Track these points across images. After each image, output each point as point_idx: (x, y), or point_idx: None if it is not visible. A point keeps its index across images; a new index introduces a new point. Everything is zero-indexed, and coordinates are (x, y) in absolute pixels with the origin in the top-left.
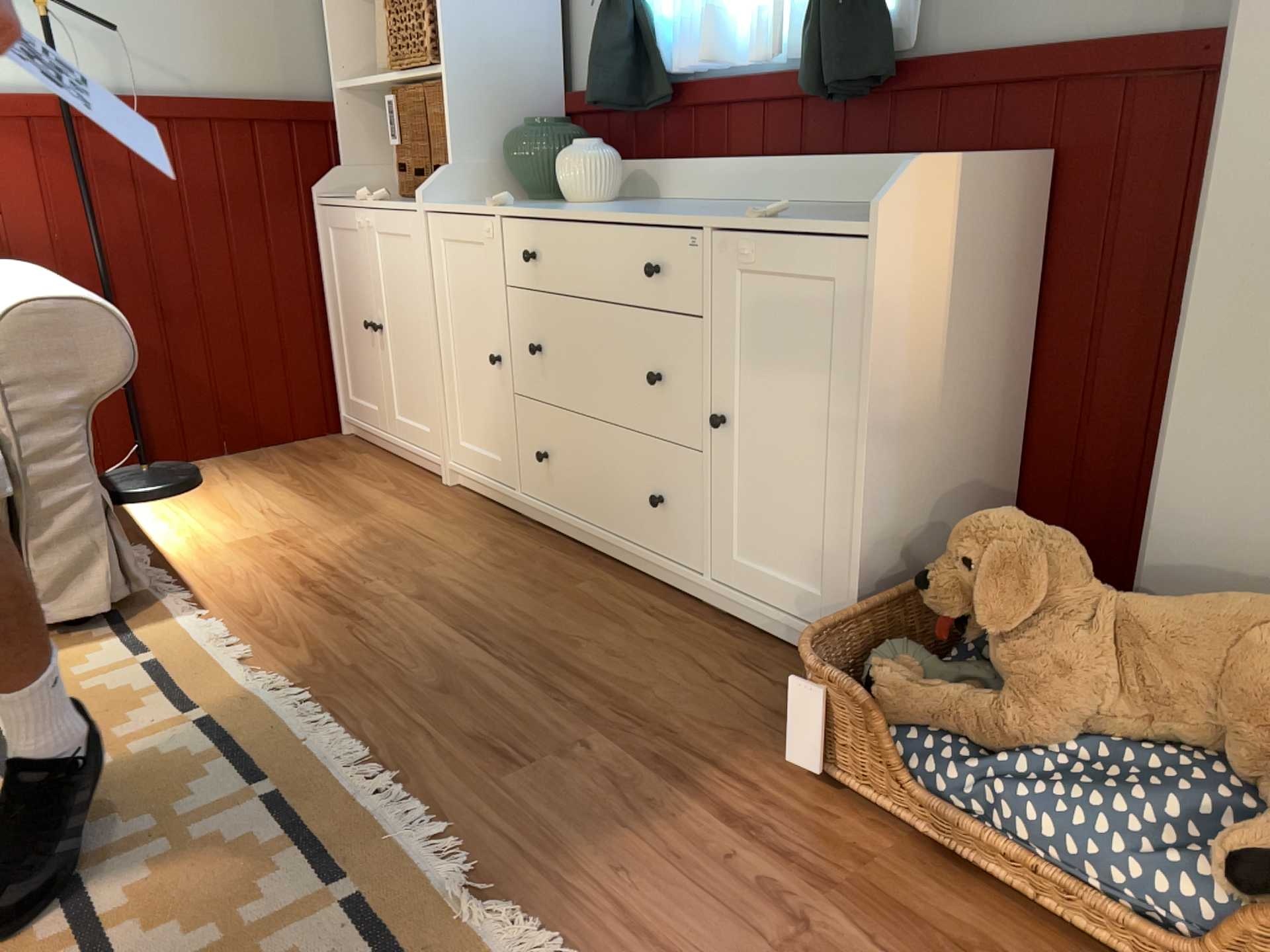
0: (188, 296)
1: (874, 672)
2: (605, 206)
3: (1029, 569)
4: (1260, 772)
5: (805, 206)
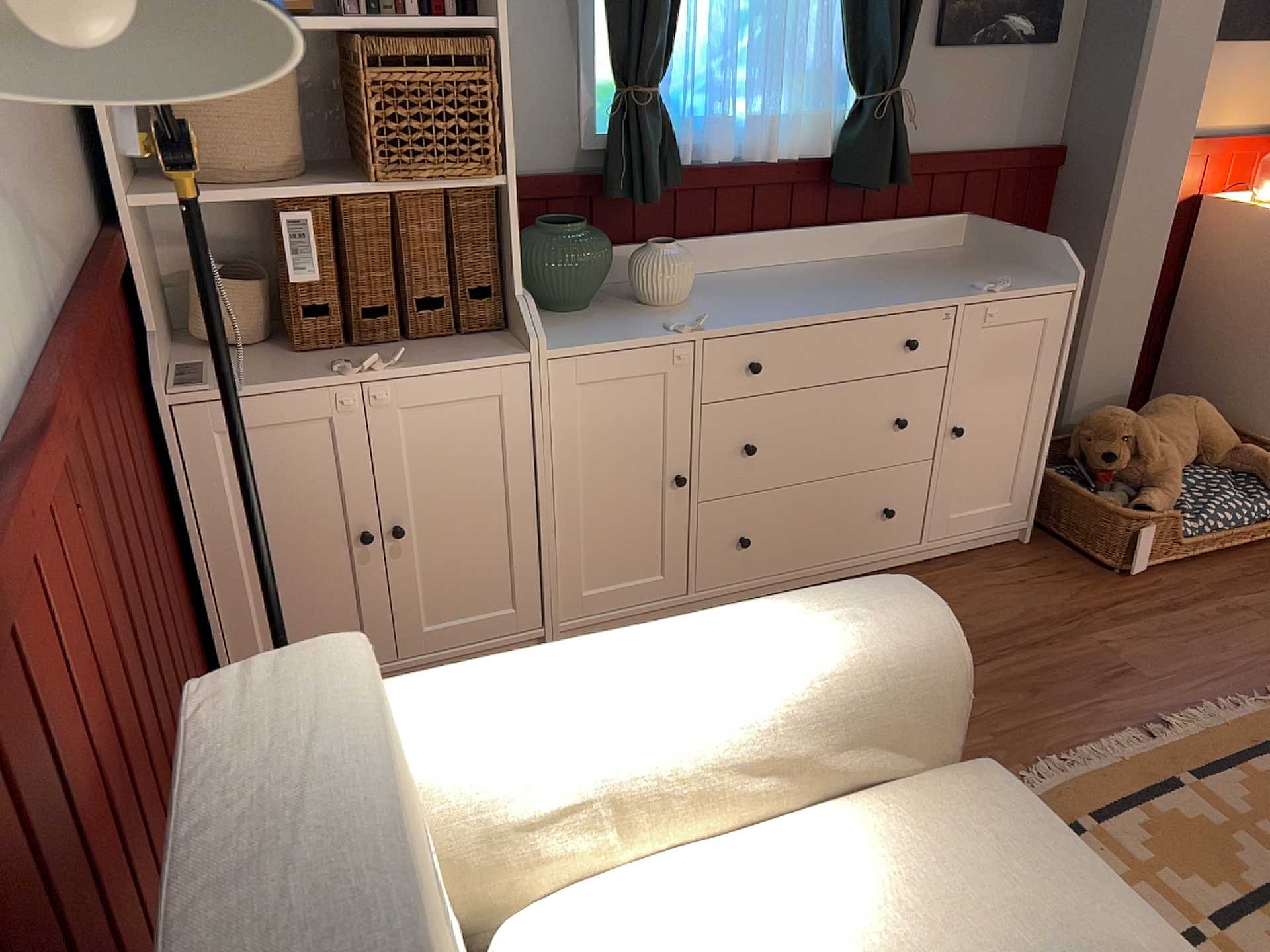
0: (159, 643)
1: (1146, 507)
2: (713, 299)
3: (1148, 428)
4: (1216, 460)
5: (837, 265)
